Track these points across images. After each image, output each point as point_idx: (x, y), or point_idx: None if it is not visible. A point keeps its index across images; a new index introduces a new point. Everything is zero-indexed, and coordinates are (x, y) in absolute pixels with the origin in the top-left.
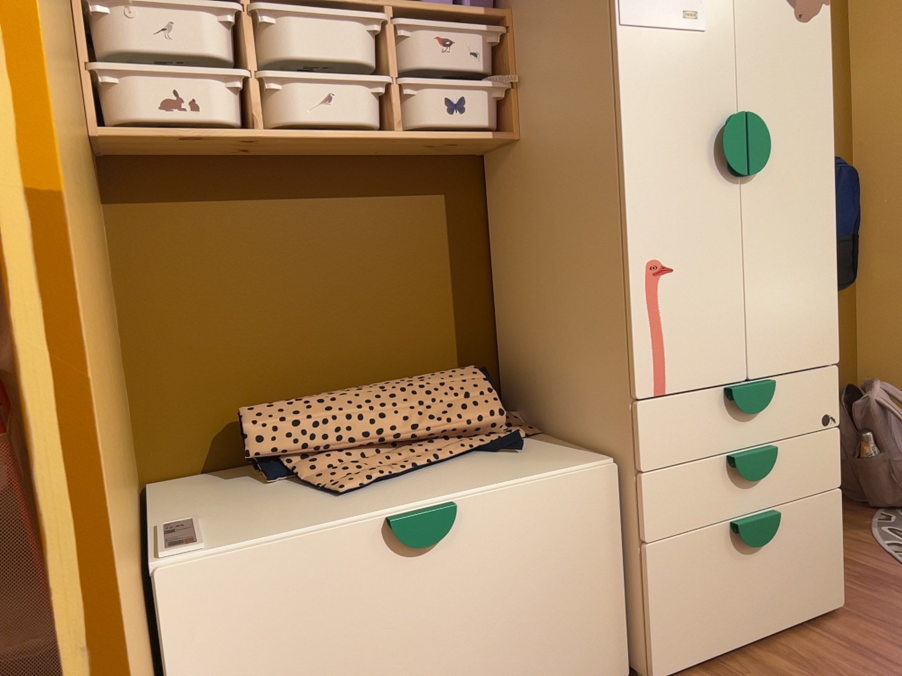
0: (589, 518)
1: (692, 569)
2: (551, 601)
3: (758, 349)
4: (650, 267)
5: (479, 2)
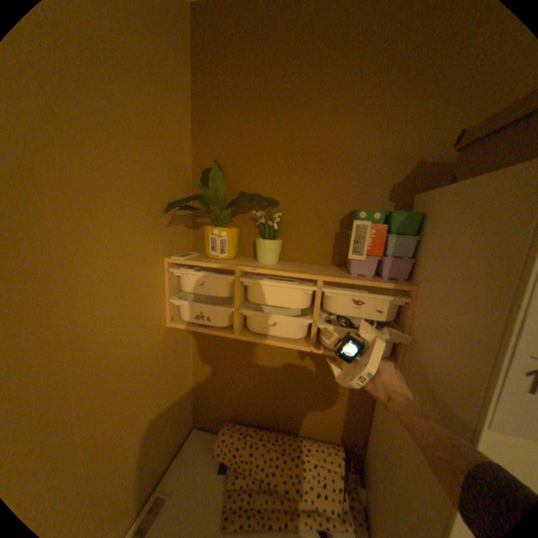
0: None
1: None
2: None
3: None
4: None
5: (397, 272)
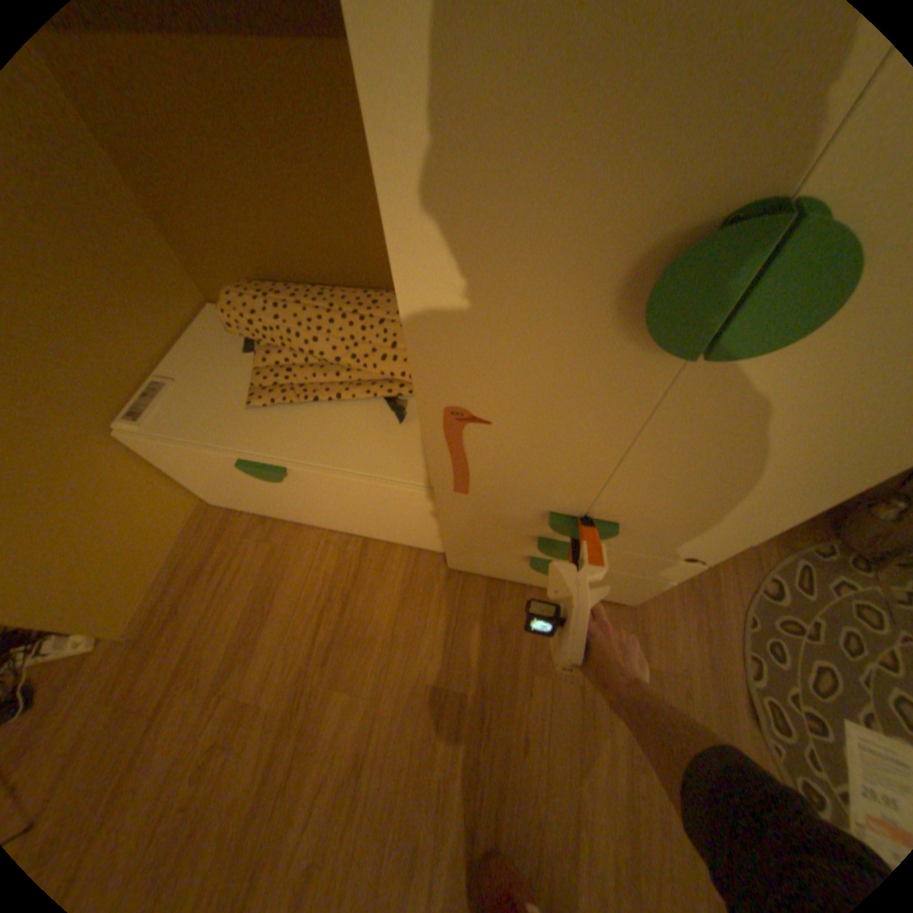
0: (406, 504)
1: (484, 556)
2: (380, 518)
3: (613, 507)
4: (450, 411)
5: None
